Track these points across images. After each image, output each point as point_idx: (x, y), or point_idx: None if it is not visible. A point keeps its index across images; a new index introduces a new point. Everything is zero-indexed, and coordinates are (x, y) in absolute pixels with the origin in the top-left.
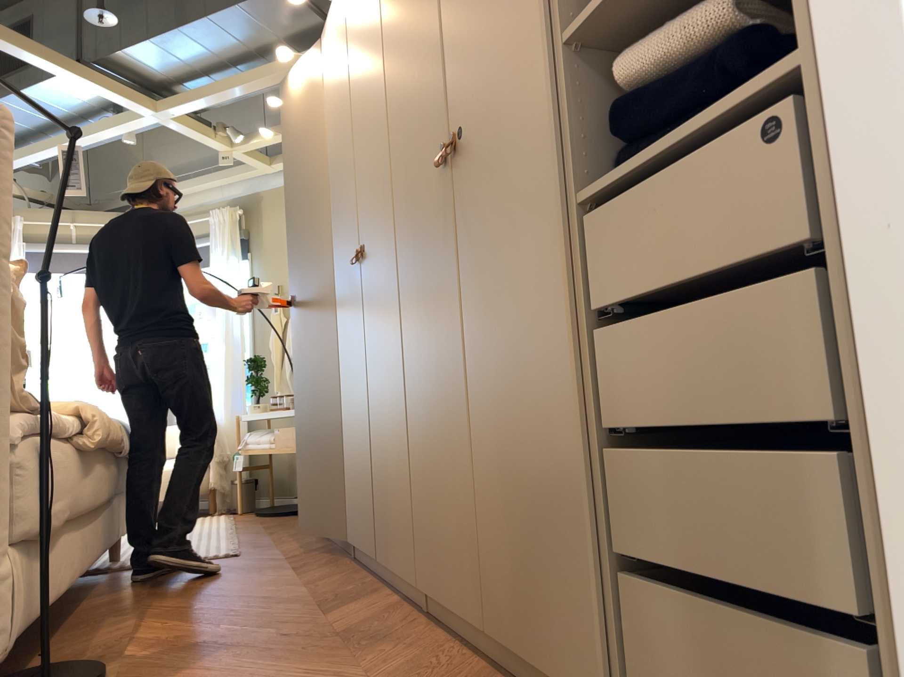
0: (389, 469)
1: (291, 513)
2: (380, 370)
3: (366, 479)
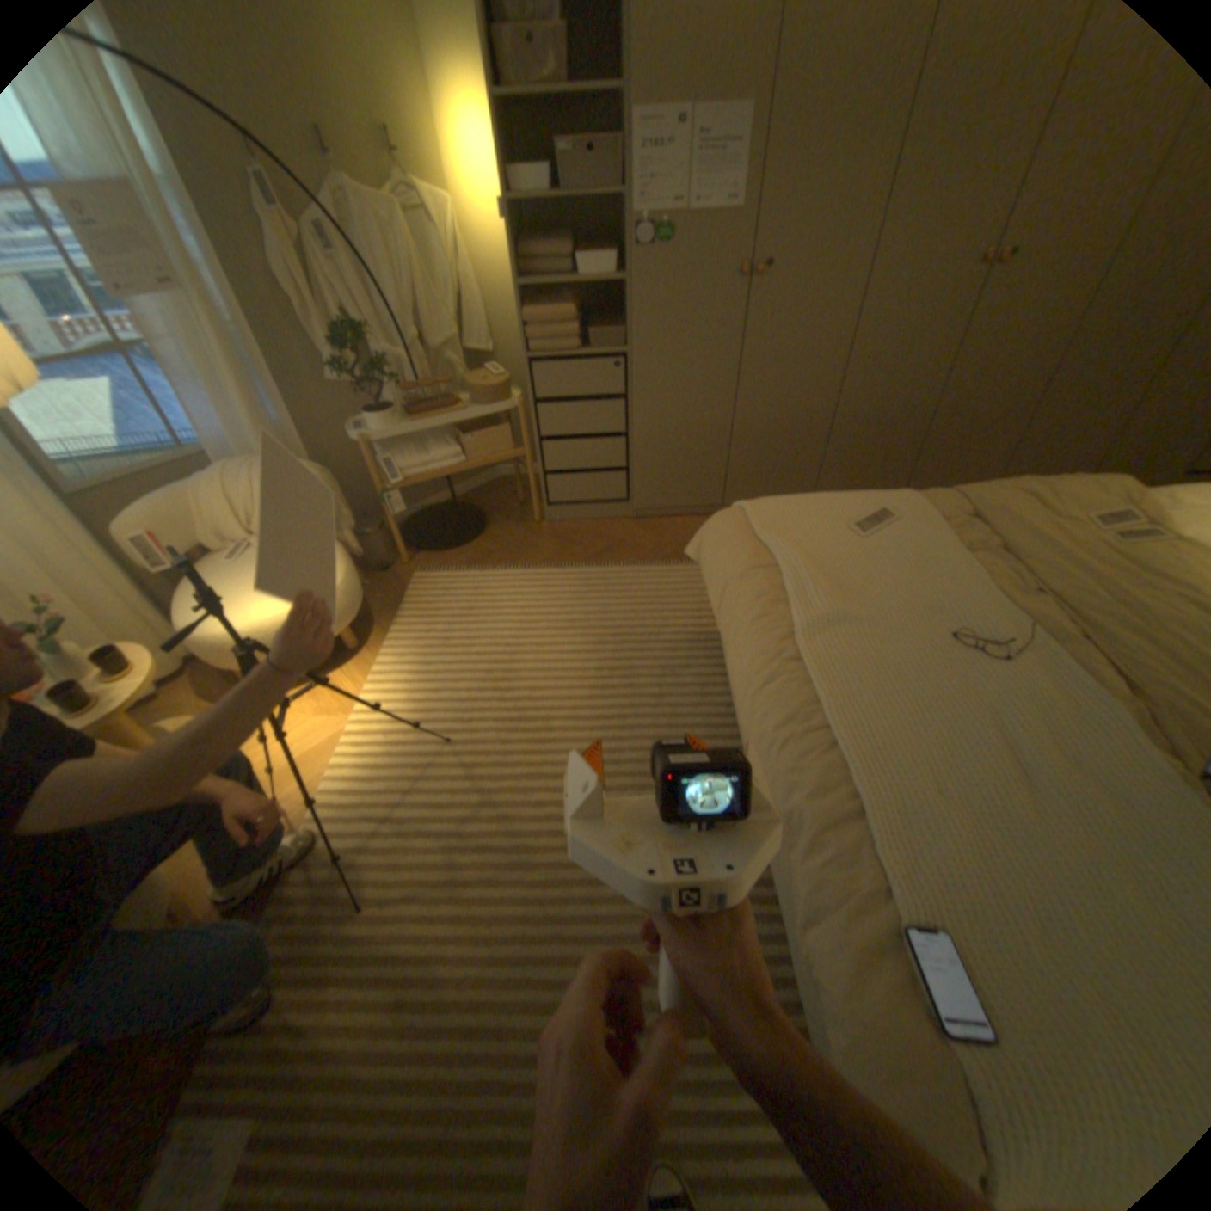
0: (965, 443)
1: (486, 533)
2: (985, 373)
3: (894, 456)
